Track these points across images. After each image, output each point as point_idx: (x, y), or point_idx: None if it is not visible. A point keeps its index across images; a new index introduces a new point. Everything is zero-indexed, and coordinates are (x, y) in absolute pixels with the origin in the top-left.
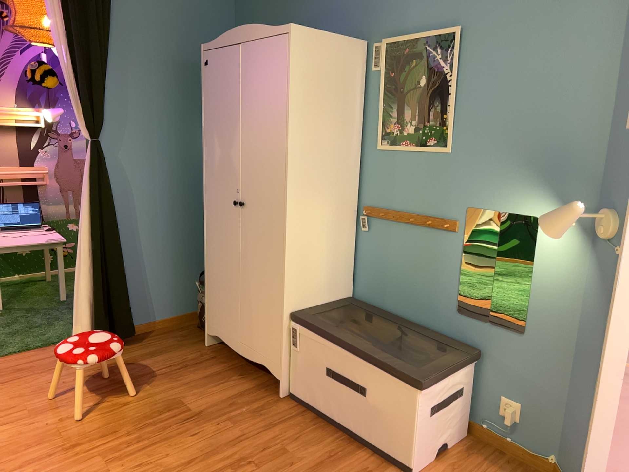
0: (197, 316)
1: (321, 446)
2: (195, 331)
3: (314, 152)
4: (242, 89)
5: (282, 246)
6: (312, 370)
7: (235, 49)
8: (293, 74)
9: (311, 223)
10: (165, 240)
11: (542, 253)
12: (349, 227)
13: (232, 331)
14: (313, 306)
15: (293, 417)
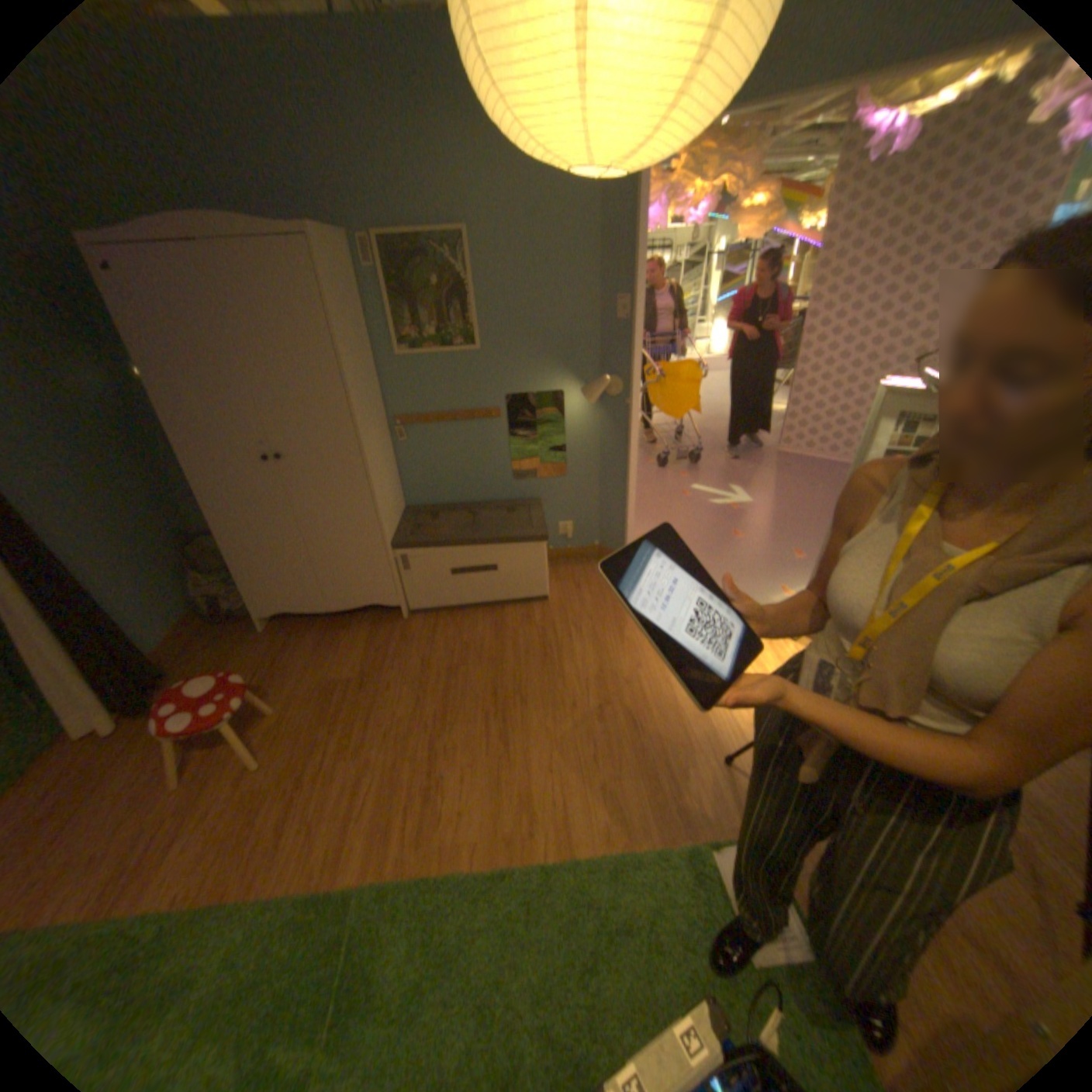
0: (193, 617)
1: (480, 624)
2: (220, 630)
3: (357, 376)
4: (223, 308)
5: (369, 484)
6: (432, 579)
7: (185, 249)
8: (325, 288)
9: (375, 451)
10: (108, 548)
11: (569, 415)
12: (388, 442)
13: (308, 596)
14: (396, 528)
15: (435, 623)
